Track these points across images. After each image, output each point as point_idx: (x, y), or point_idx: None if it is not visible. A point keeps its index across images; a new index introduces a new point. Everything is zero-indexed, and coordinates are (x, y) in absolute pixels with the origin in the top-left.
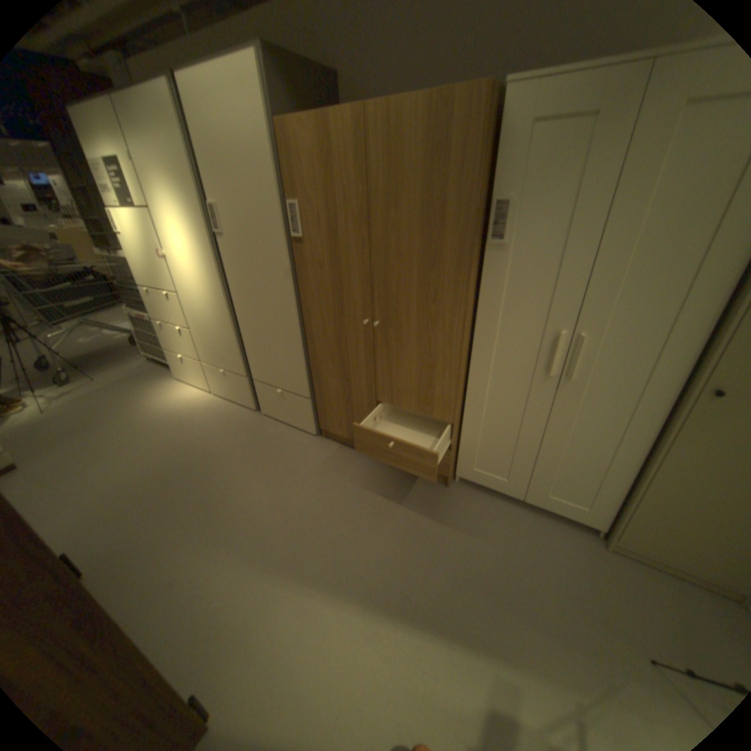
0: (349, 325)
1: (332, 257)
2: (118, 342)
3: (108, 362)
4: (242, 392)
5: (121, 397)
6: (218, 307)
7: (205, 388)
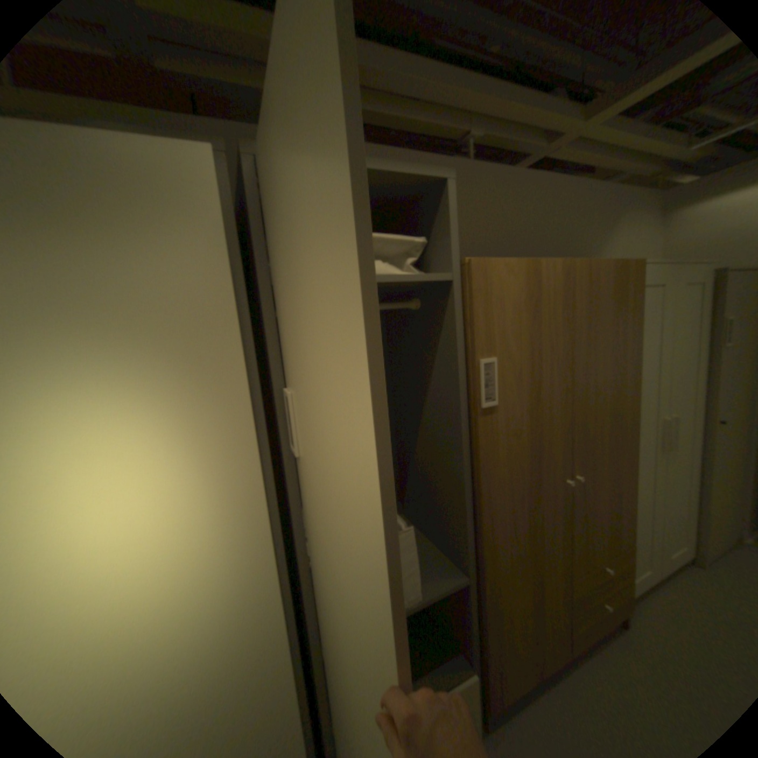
0: (546, 499)
1: (531, 419)
2: None
3: None
4: None
5: None
6: (244, 643)
7: None
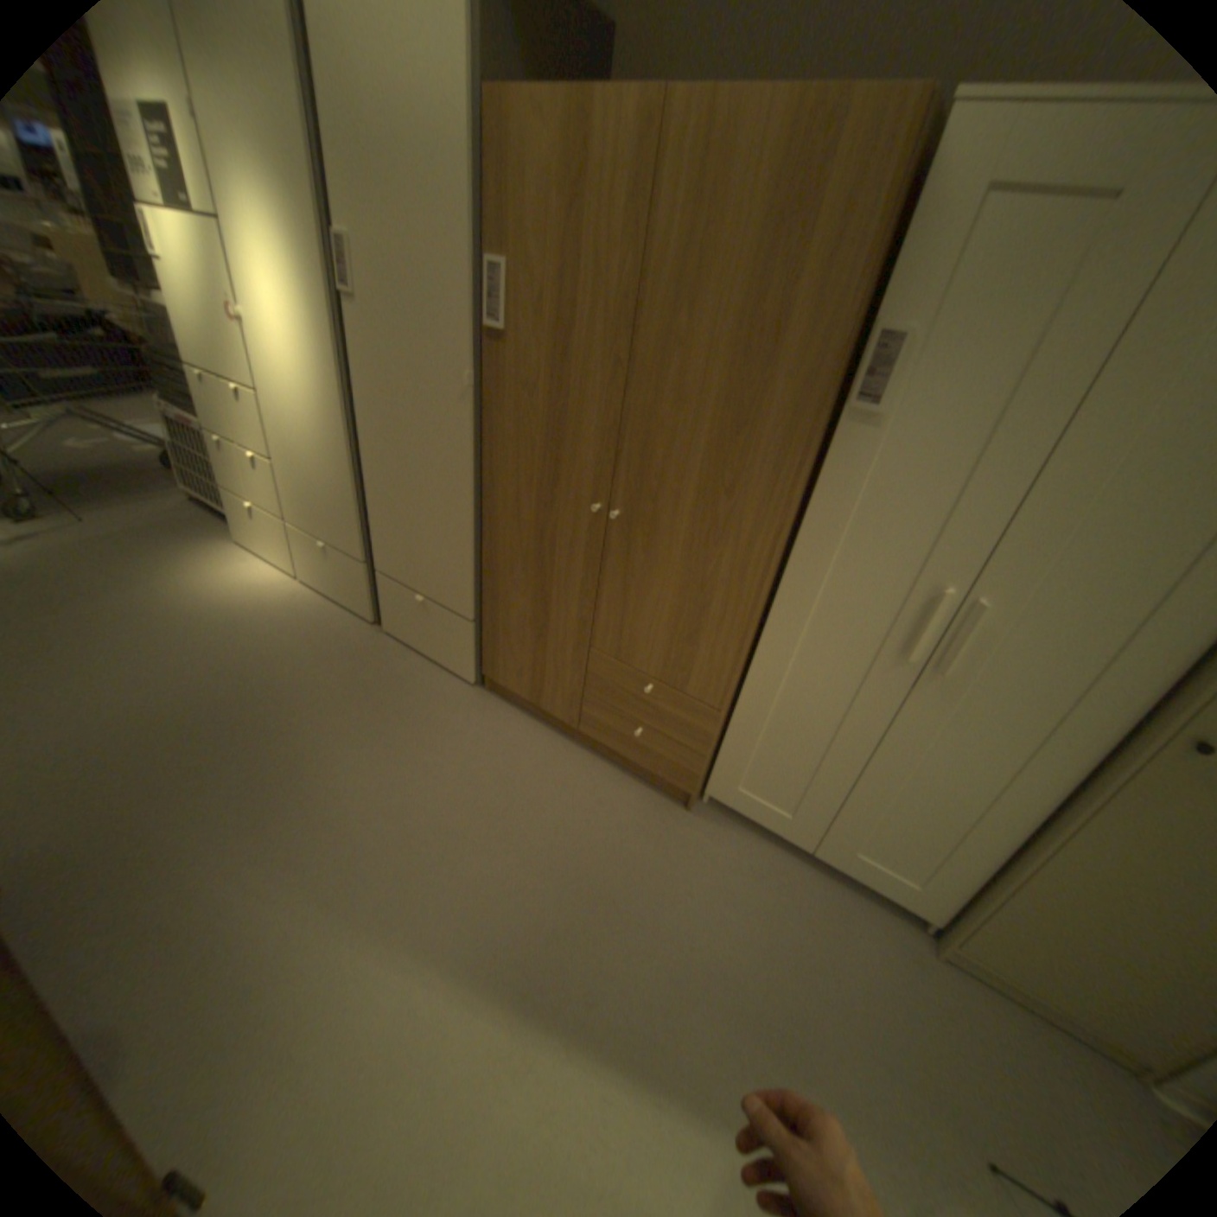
0: (565, 507)
1: (553, 378)
2: (142, 457)
3: (117, 491)
4: (353, 588)
5: (131, 560)
6: (330, 430)
7: (288, 569)
